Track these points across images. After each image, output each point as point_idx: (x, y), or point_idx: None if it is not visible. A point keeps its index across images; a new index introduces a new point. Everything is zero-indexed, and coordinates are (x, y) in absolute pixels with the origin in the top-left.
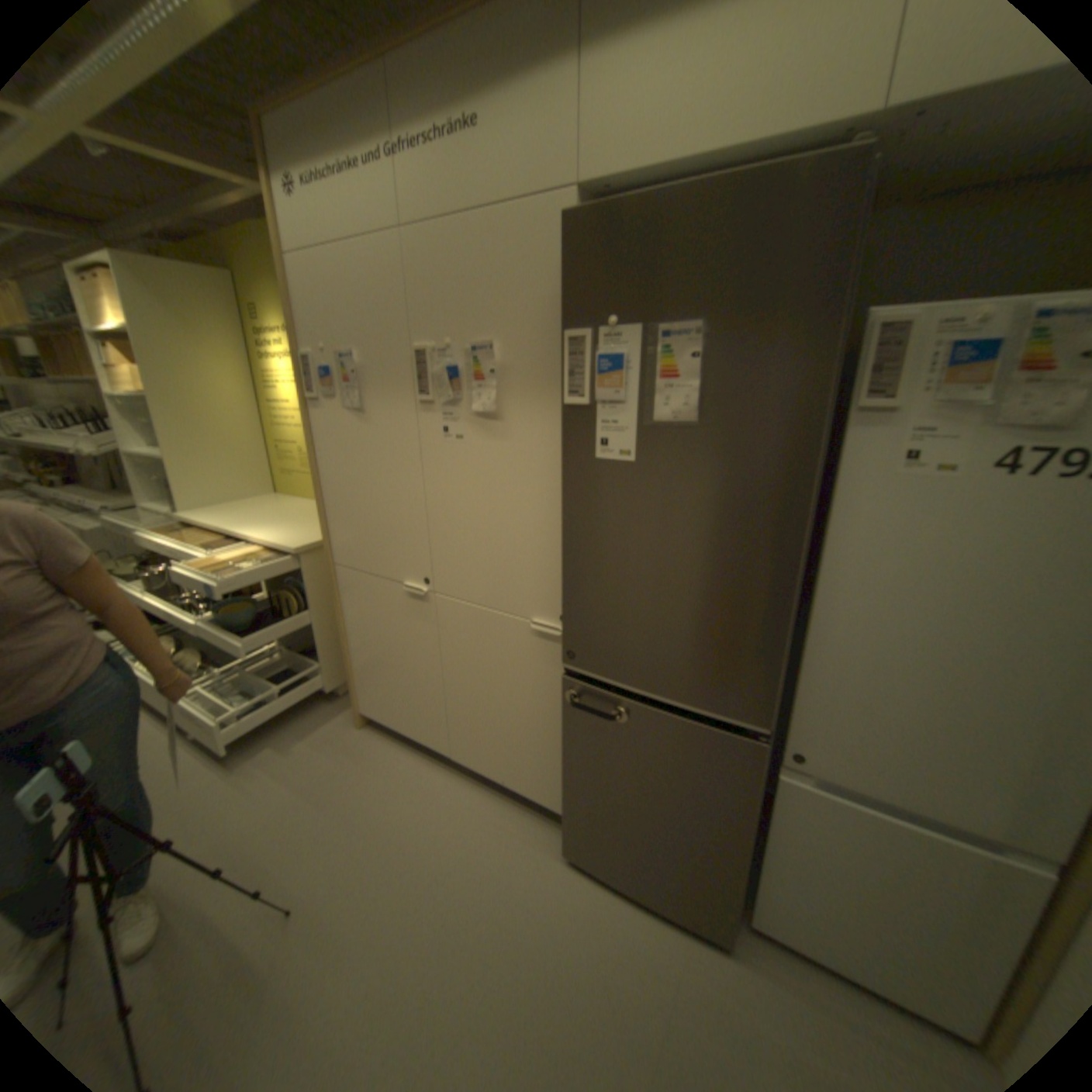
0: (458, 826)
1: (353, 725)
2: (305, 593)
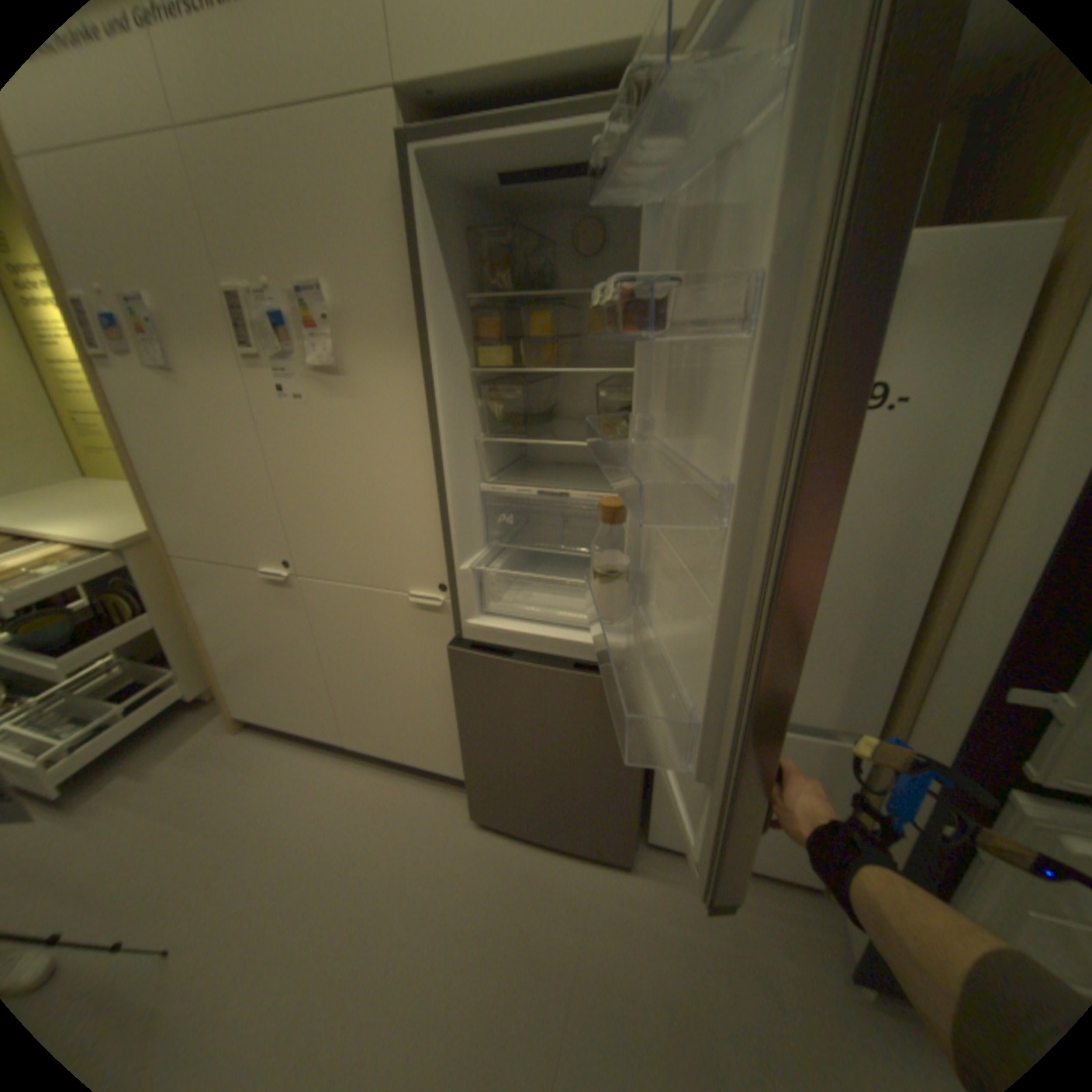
0: (357, 815)
1: (223, 732)
2: (136, 594)
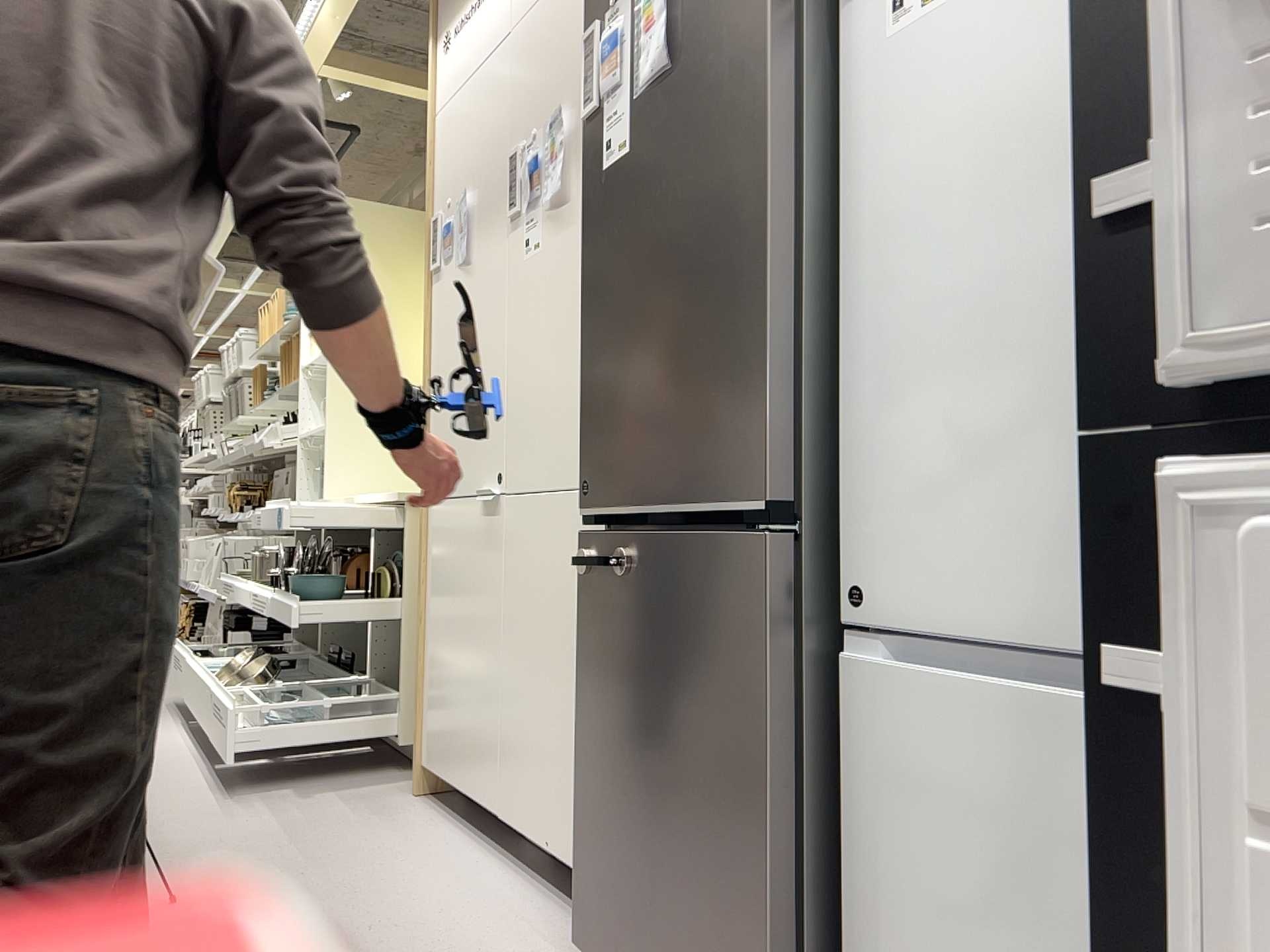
0: (452, 899)
1: (409, 792)
2: (404, 576)
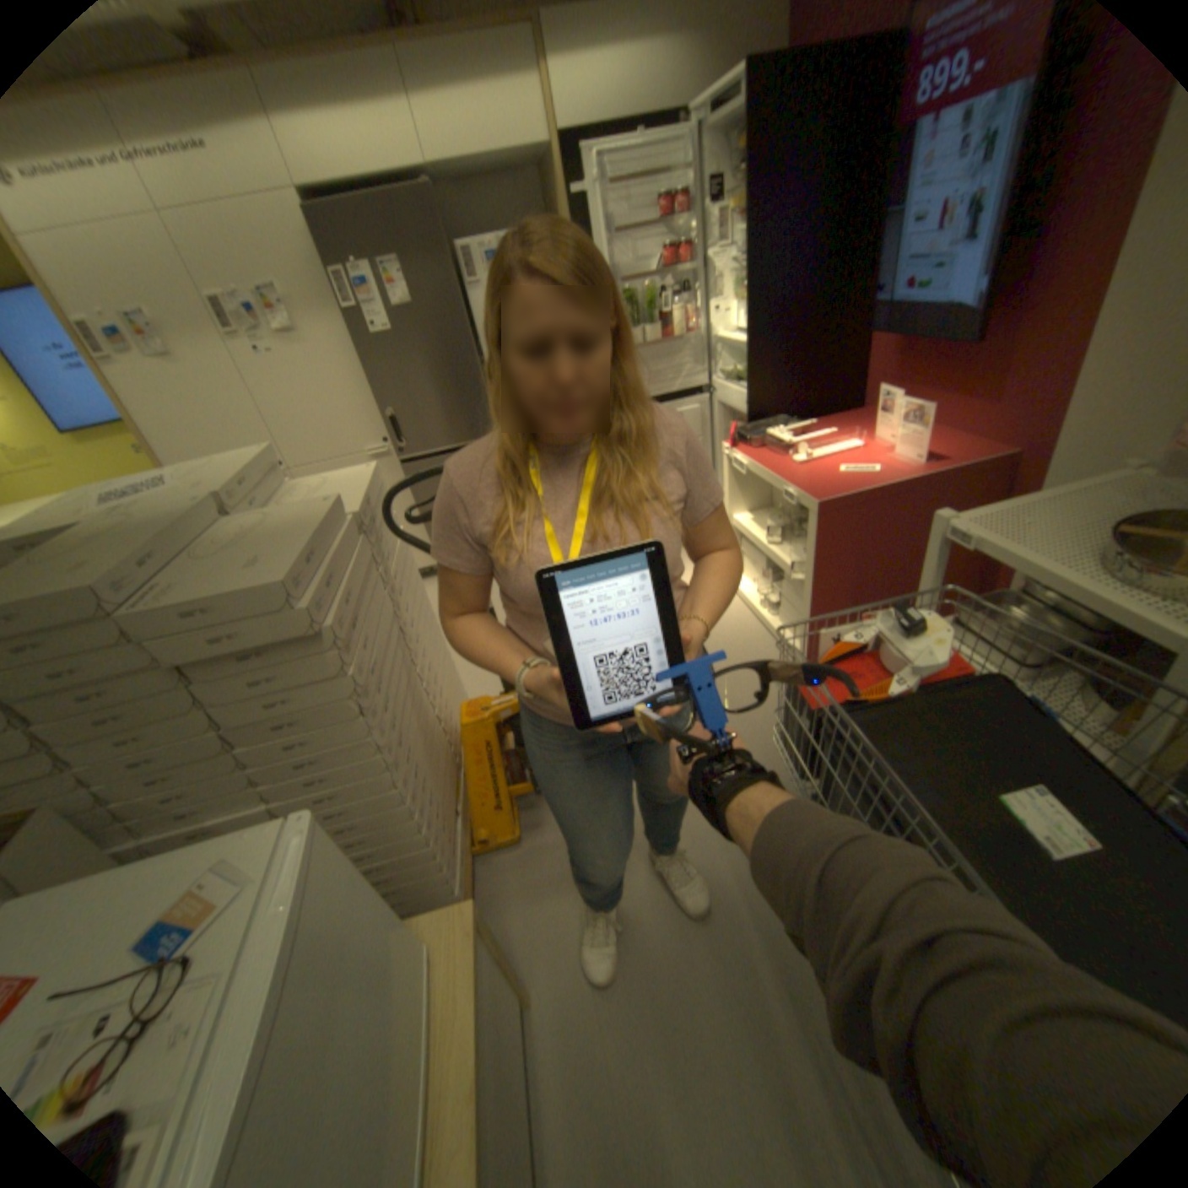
0: None
1: None
2: None
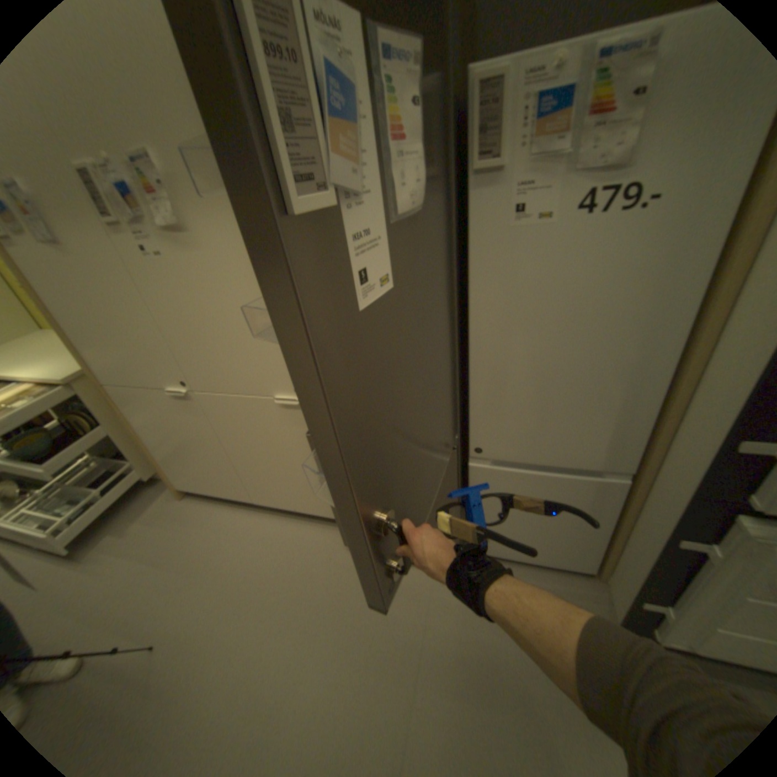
0: (267, 547)
1: (172, 499)
2: (90, 412)
